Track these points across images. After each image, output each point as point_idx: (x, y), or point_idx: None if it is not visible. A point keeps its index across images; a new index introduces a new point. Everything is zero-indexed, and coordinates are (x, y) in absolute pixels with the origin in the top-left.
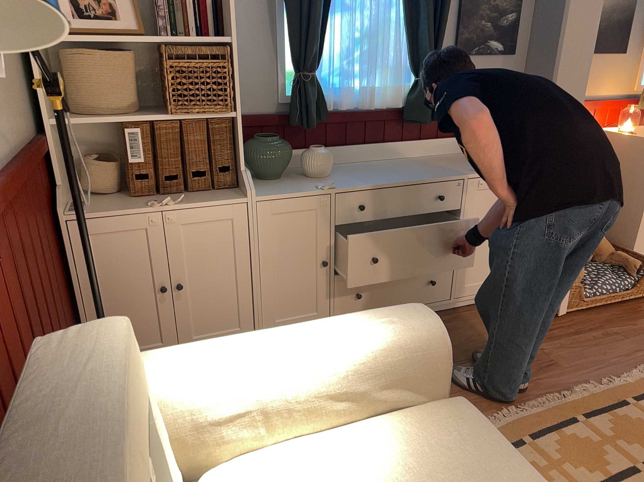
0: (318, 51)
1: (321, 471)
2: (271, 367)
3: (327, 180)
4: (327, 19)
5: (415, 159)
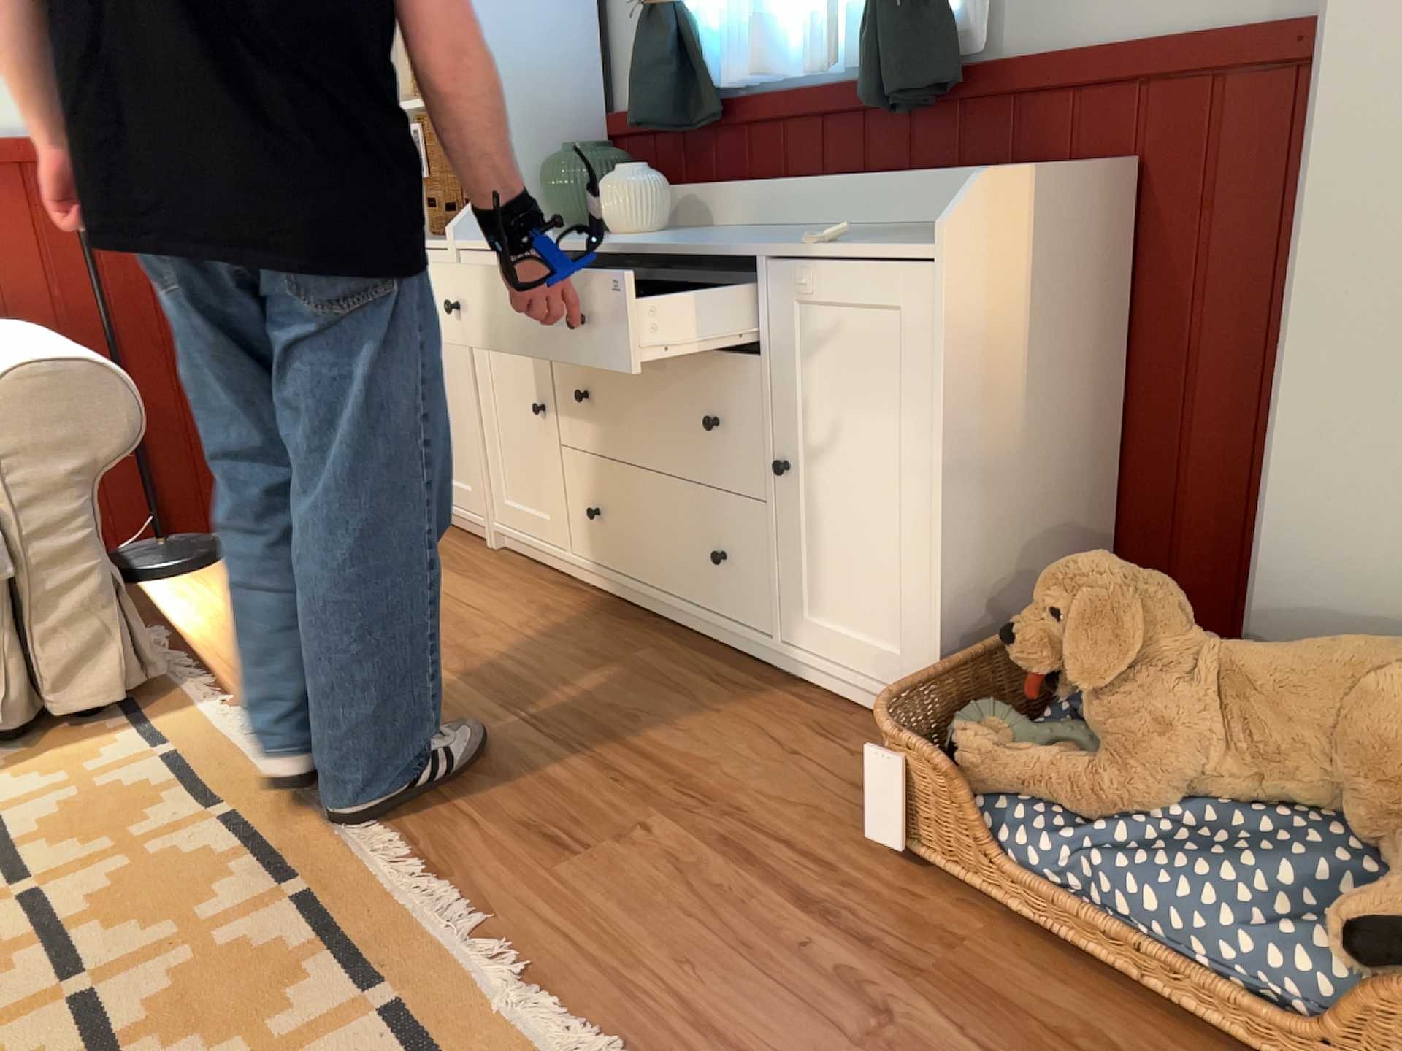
0: None
1: None
2: None
3: (604, 237)
4: None
5: (892, 227)
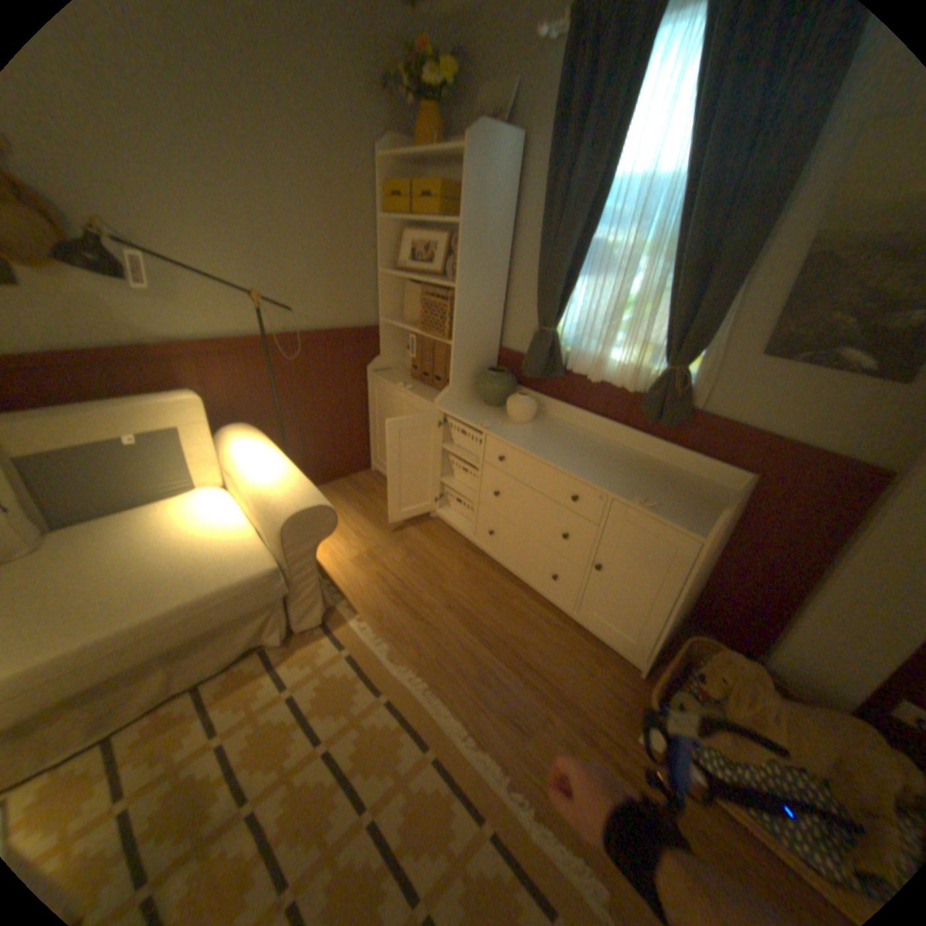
0: (555, 310)
1: (212, 519)
2: (245, 467)
3: (510, 426)
4: (579, 279)
5: (642, 459)
